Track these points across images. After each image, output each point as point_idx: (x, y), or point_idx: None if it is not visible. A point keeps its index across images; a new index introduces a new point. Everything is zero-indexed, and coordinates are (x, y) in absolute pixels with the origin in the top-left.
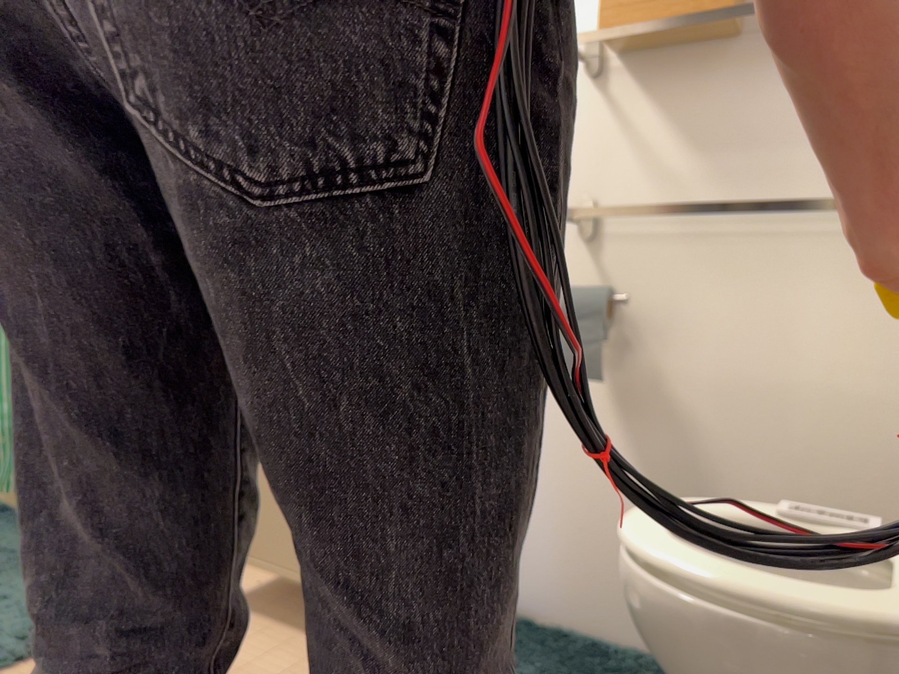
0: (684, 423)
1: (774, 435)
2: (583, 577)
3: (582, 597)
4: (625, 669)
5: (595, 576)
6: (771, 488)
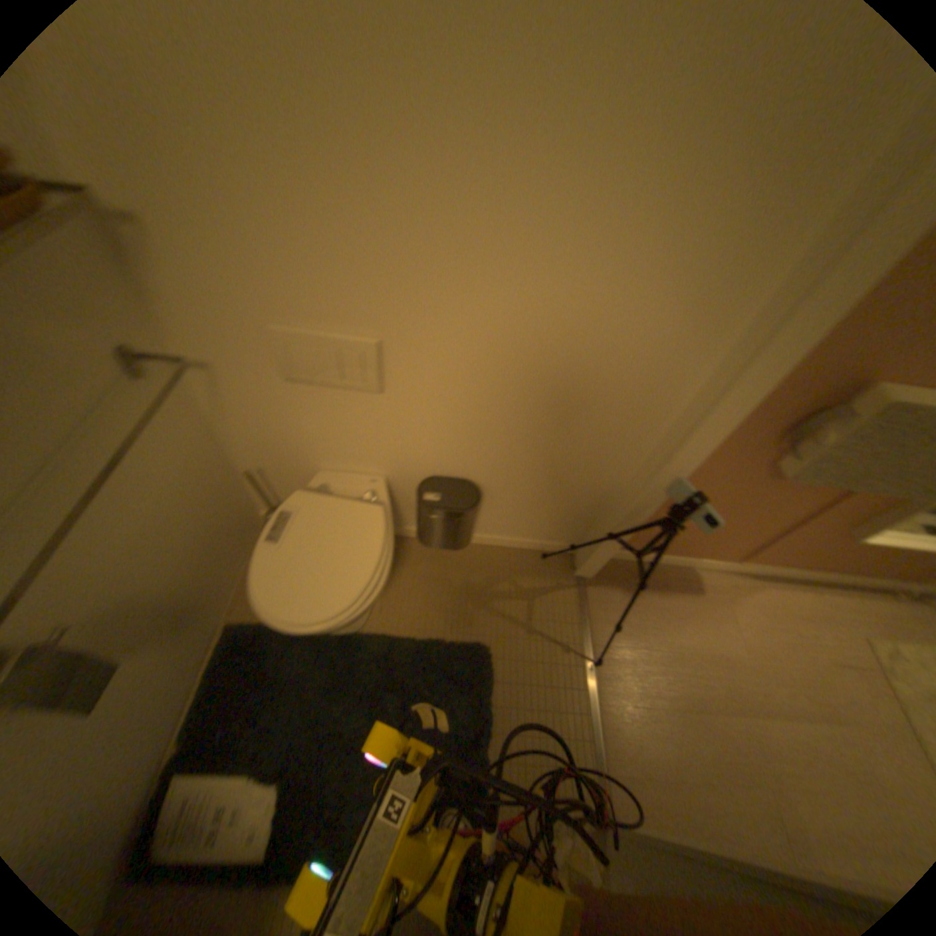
0: (130, 602)
1: (165, 541)
2: (161, 713)
3: (168, 715)
4: (240, 671)
5: (164, 701)
6: (182, 557)
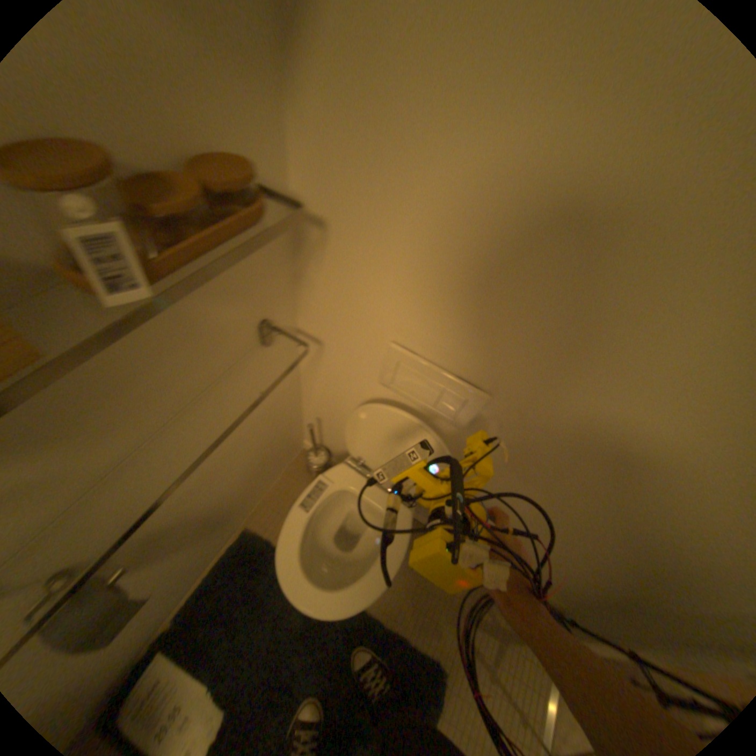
0: (182, 520)
1: (227, 471)
2: (169, 598)
3: (174, 598)
4: (237, 582)
5: (175, 589)
6: (234, 482)
